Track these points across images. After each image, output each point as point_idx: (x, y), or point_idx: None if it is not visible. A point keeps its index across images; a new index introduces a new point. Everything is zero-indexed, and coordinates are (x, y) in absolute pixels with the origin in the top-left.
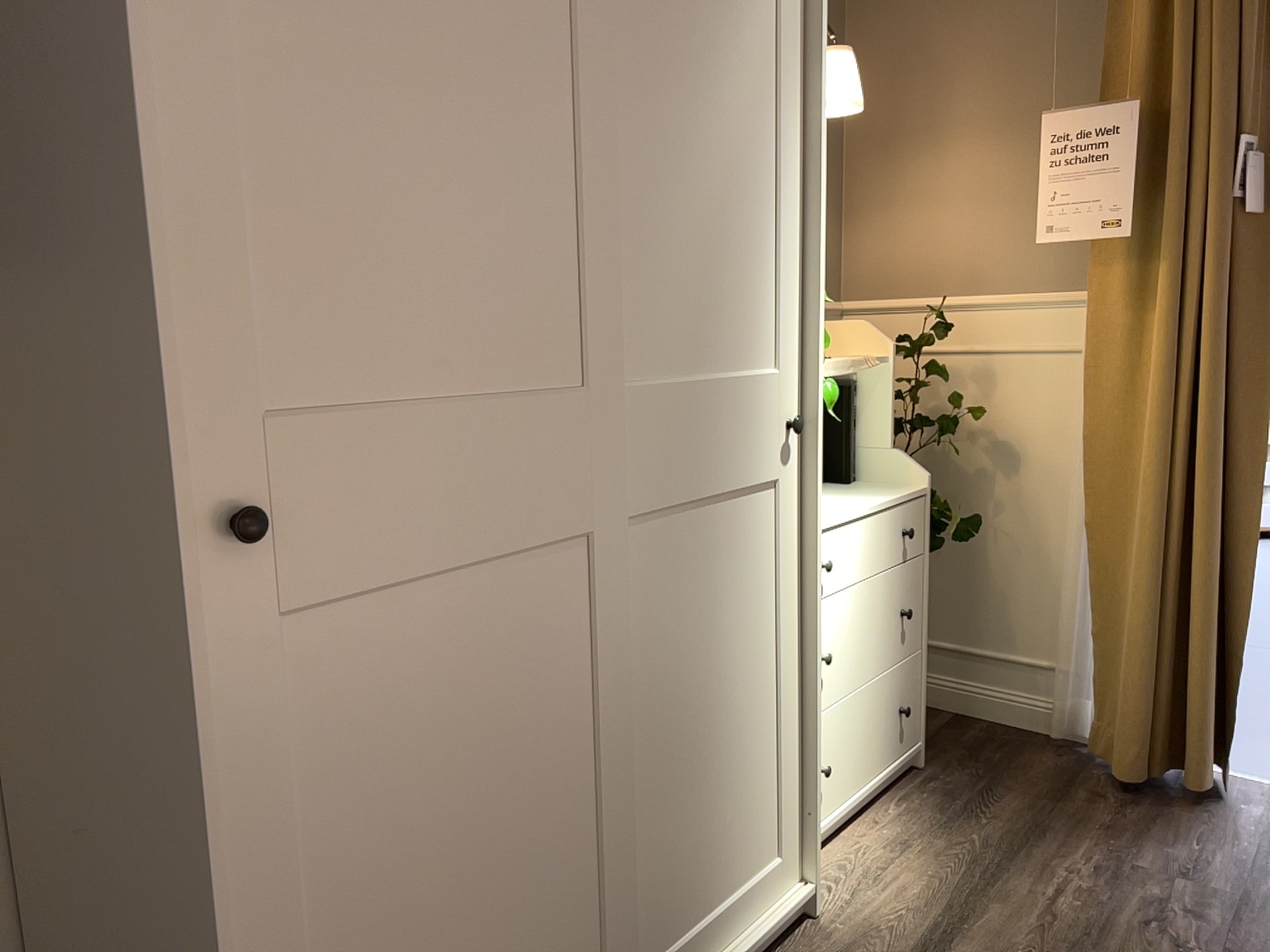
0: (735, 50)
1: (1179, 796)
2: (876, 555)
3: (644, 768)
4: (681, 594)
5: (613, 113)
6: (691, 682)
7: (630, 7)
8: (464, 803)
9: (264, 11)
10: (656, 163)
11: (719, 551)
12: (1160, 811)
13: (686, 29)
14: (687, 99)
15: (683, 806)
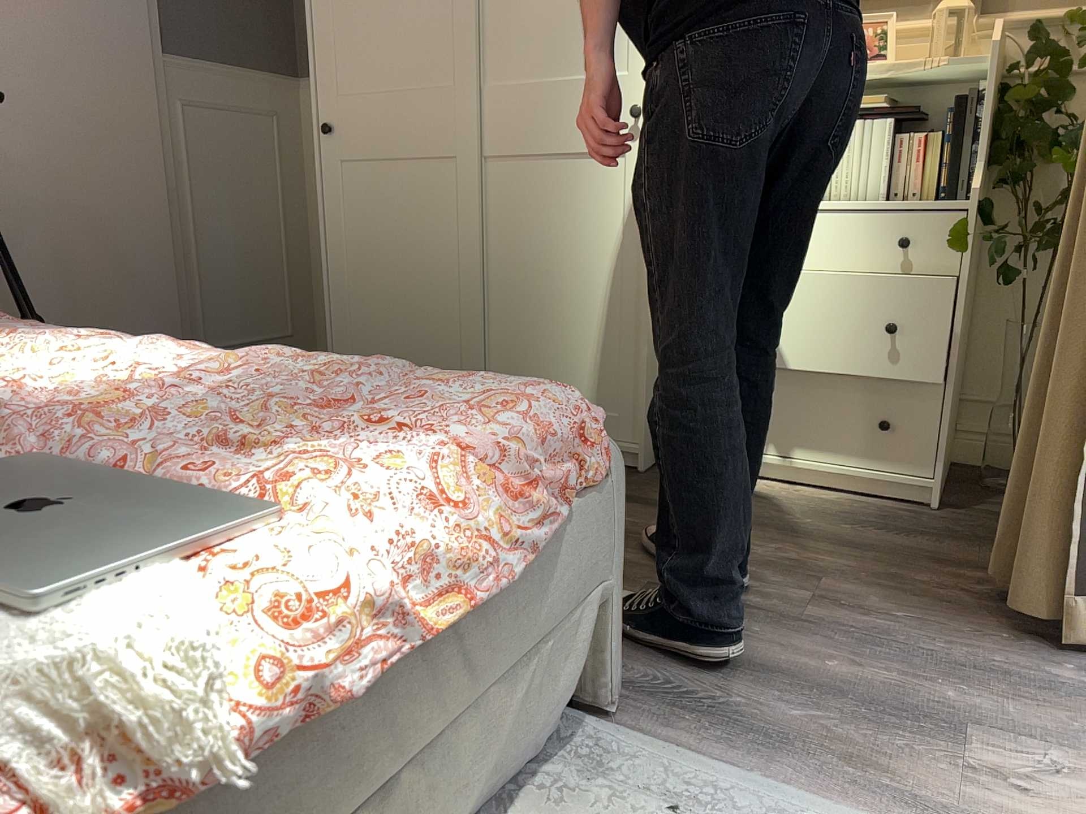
0: None
1: (1060, 639)
2: (839, 252)
3: (505, 293)
4: (534, 208)
5: None
6: (541, 261)
7: None
8: (402, 255)
9: None
10: None
11: (566, 191)
12: (991, 618)
13: None
14: None
15: (533, 329)
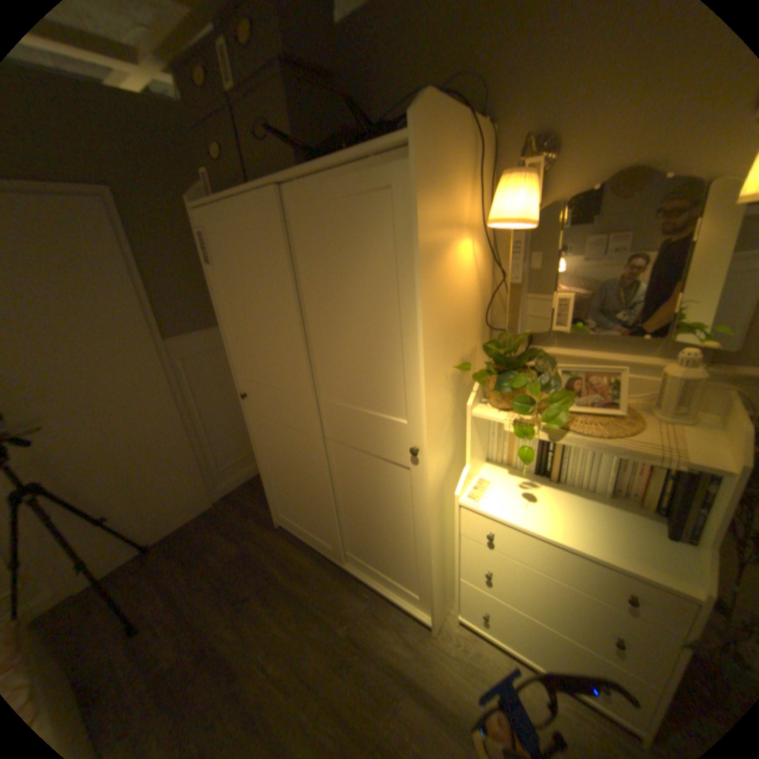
0: (362, 272)
1: None
2: (569, 576)
3: (345, 508)
4: (354, 474)
5: (303, 315)
6: (362, 502)
7: (308, 274)
8: (288, 470)
9: (229, 310)
10: (326, 329)
11: (372, 473)
12: None
13: (333, 273)
14: (337, 303)
15: (362, 533)
